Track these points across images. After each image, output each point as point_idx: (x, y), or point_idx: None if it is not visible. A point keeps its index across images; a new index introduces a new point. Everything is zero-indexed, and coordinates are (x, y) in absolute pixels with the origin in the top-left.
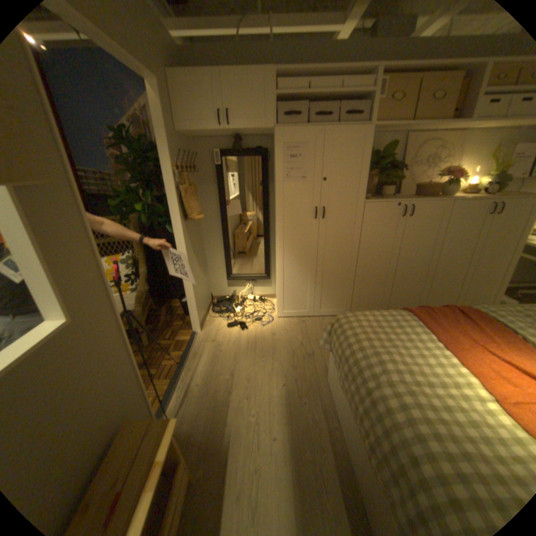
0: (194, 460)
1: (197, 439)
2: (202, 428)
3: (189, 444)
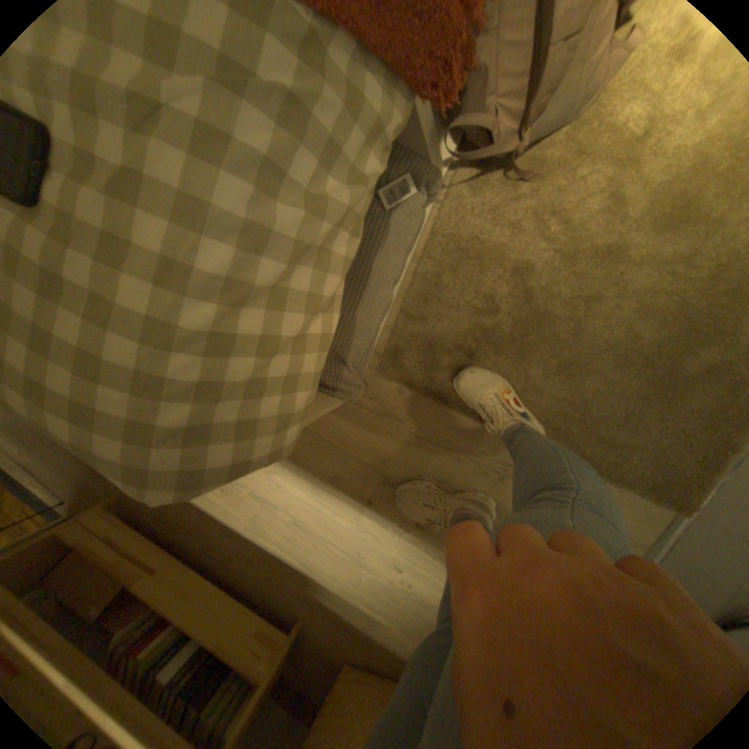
0: (101, 484)
1: (82, 473)
2: (72, 462)
3: (85, 484)
